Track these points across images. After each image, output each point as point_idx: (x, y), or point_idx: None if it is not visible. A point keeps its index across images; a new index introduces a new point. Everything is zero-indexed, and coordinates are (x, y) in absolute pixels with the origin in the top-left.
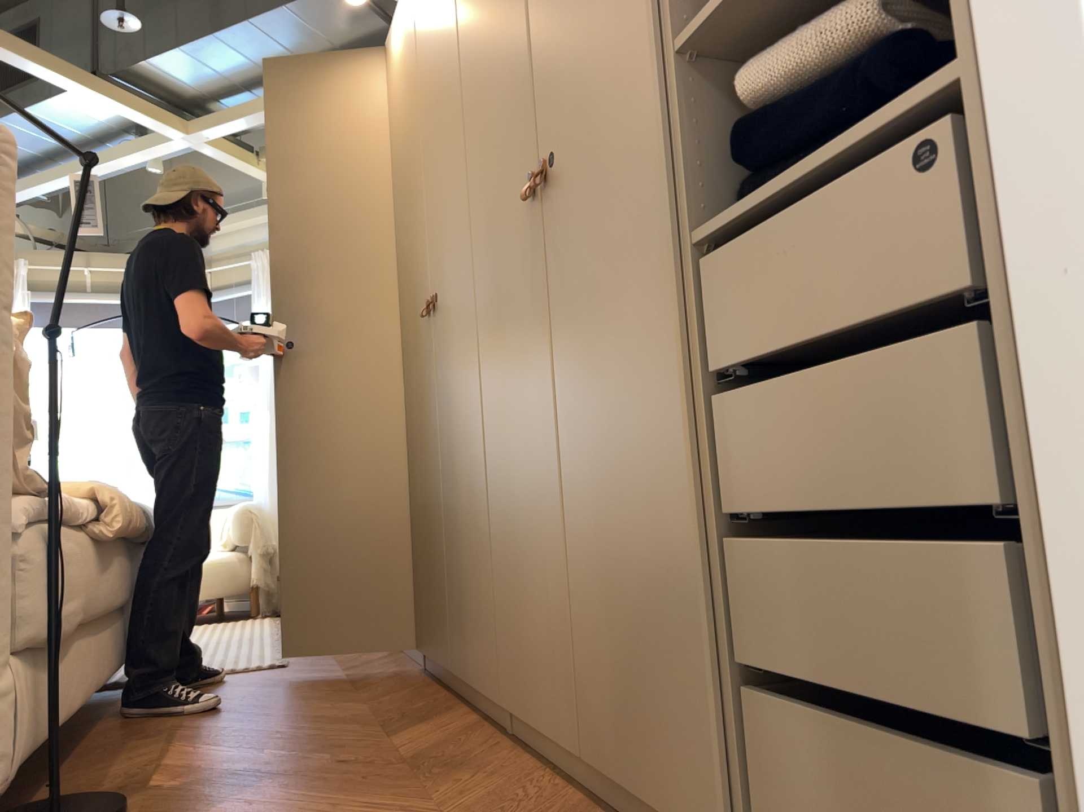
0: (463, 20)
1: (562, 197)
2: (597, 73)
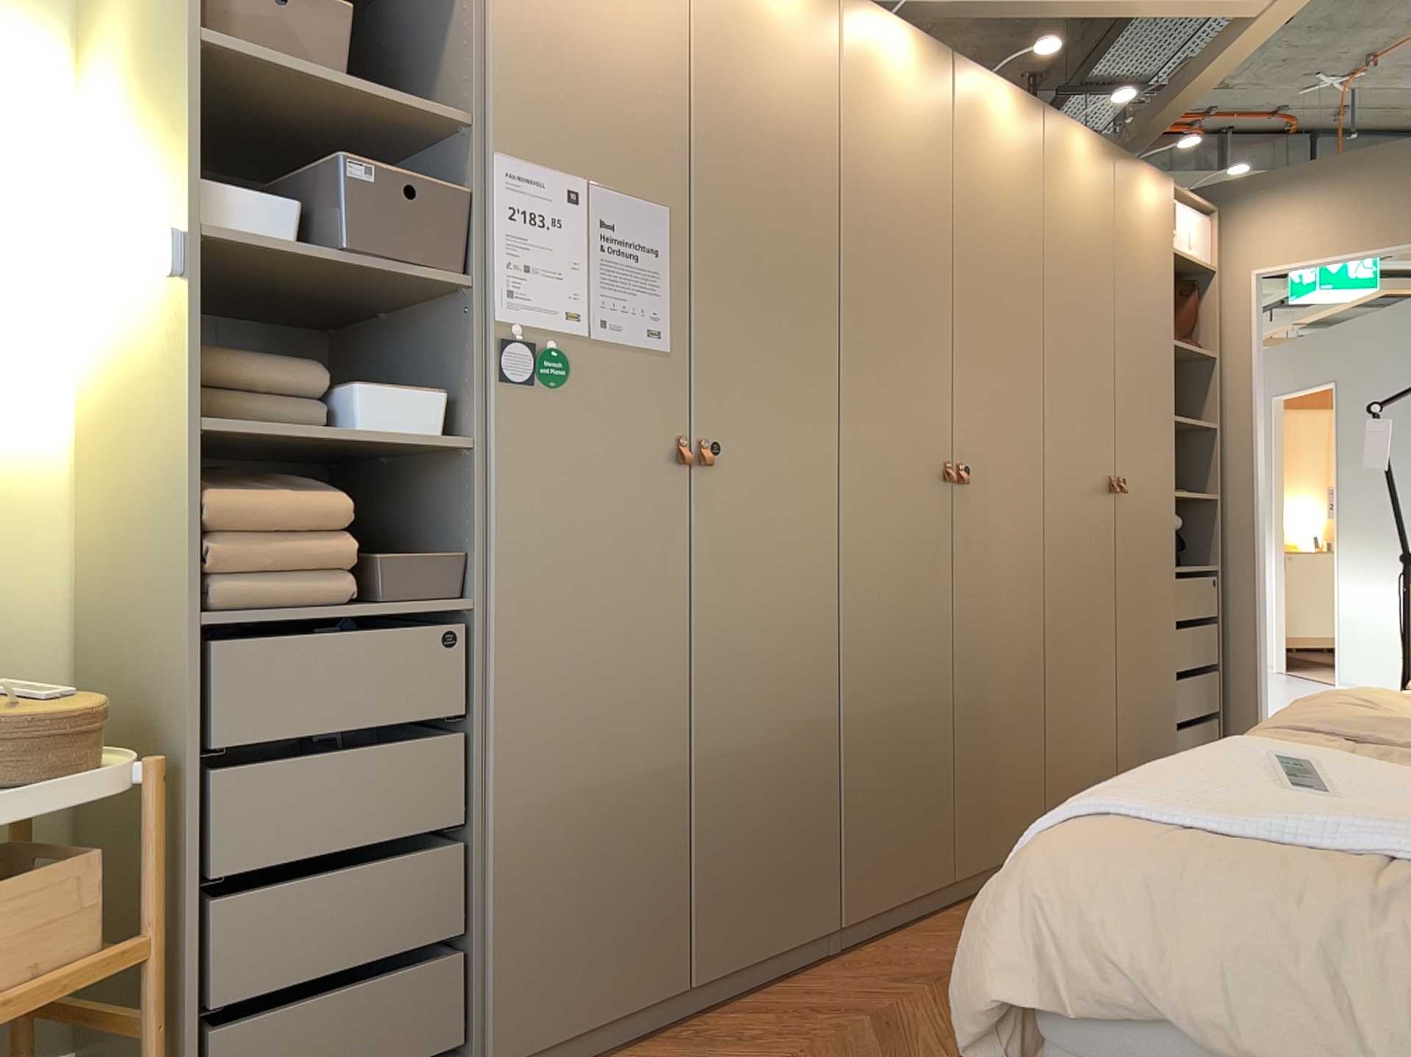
0: (1047, 260)
1: (1132, 504)
2: (1156, 464)
